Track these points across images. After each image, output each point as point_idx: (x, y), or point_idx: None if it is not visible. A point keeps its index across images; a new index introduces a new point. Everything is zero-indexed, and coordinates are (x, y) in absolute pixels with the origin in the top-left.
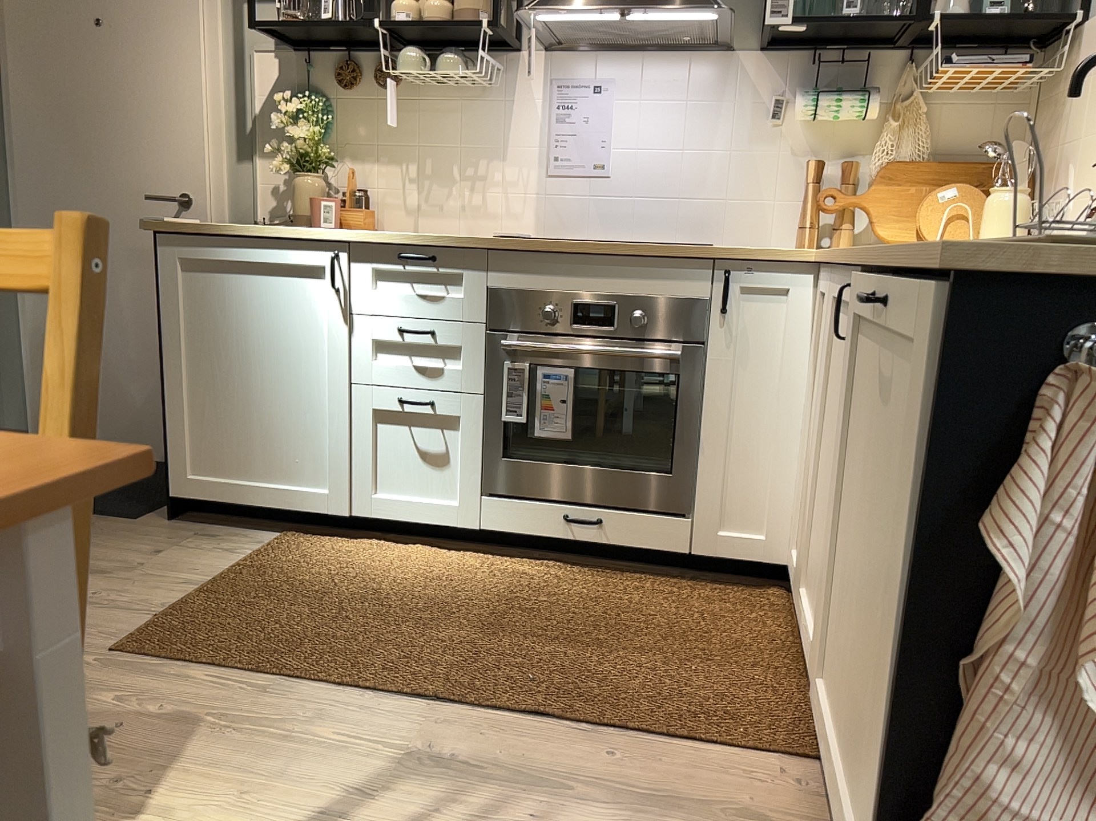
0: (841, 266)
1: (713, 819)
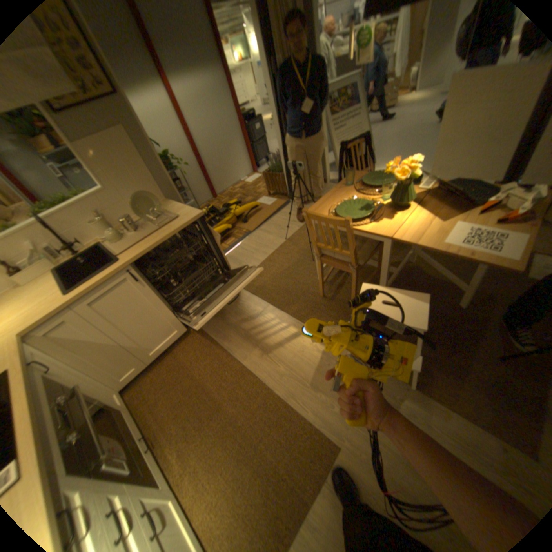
0: (92, 288)
1: (227, 323)
